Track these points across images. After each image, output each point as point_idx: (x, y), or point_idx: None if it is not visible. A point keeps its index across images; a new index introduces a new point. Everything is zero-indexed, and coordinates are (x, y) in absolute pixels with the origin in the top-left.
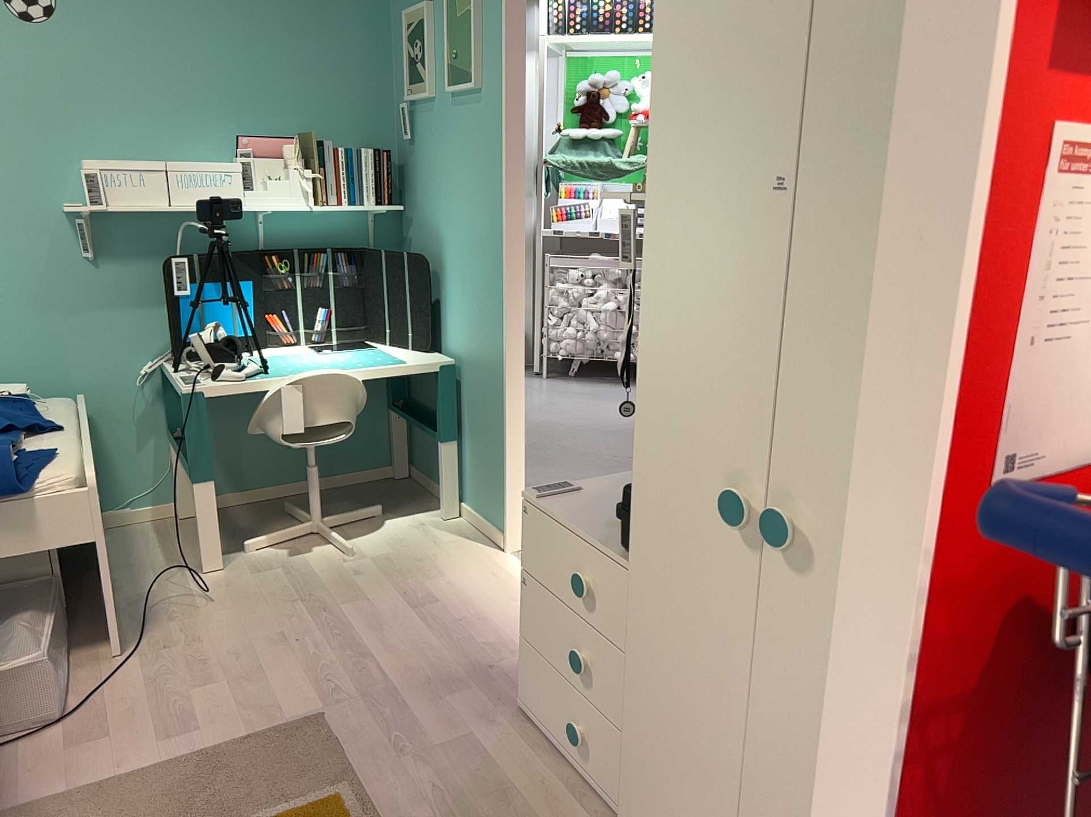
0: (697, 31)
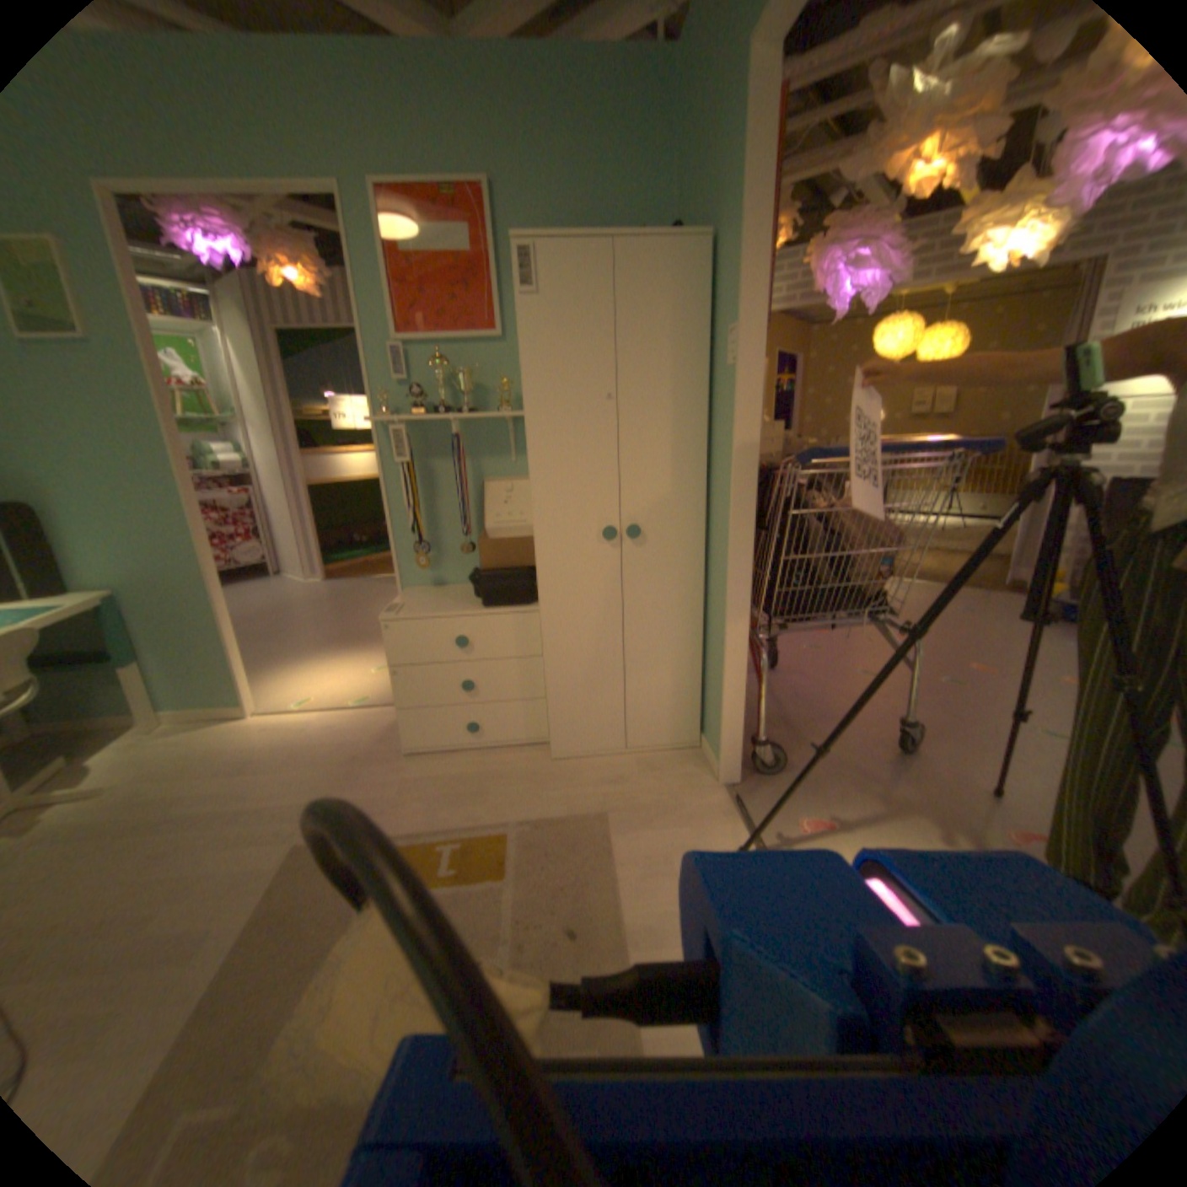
0: (549, 334)
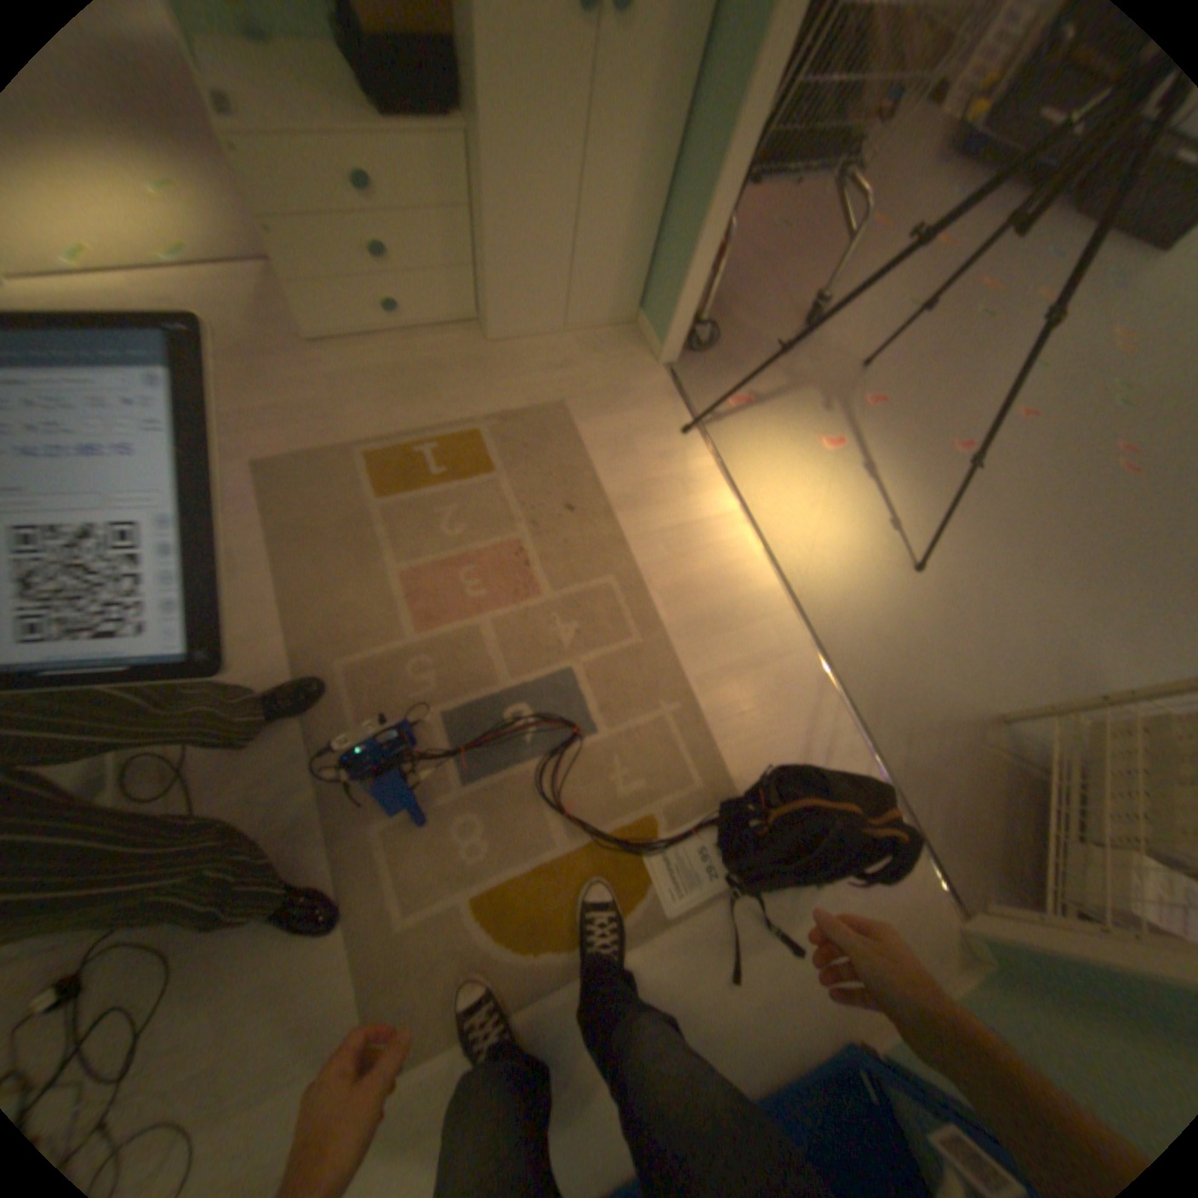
0: None
